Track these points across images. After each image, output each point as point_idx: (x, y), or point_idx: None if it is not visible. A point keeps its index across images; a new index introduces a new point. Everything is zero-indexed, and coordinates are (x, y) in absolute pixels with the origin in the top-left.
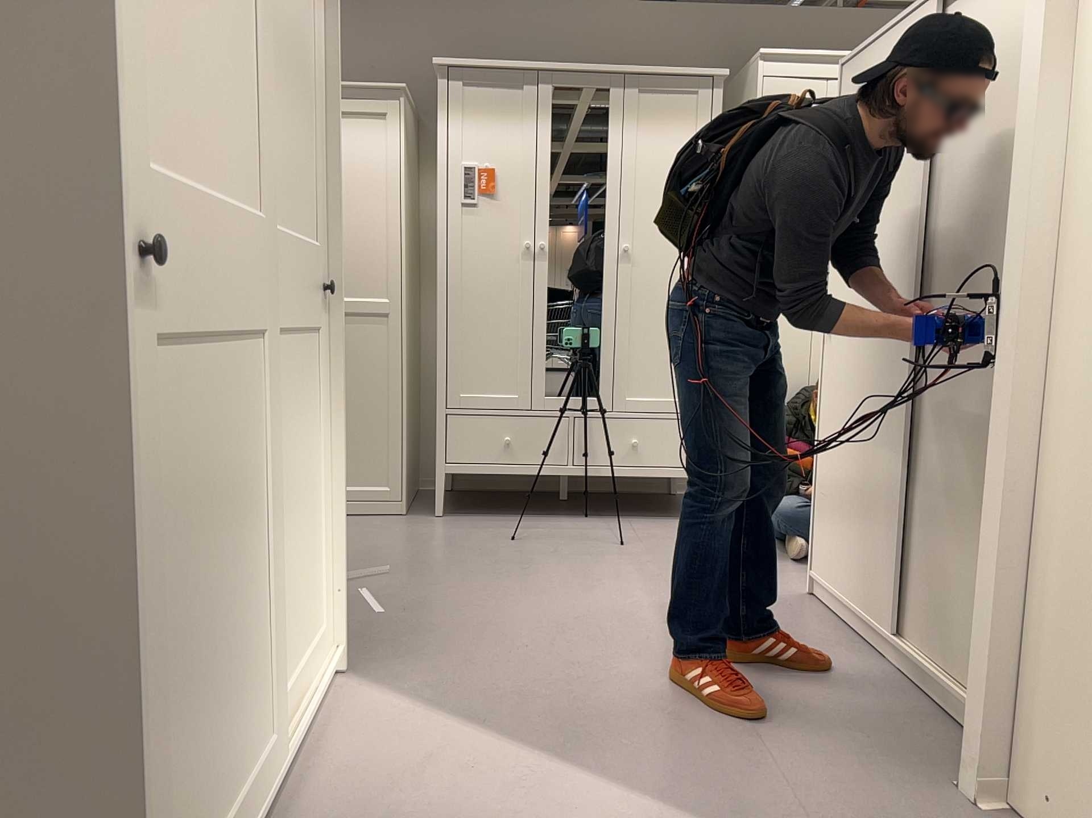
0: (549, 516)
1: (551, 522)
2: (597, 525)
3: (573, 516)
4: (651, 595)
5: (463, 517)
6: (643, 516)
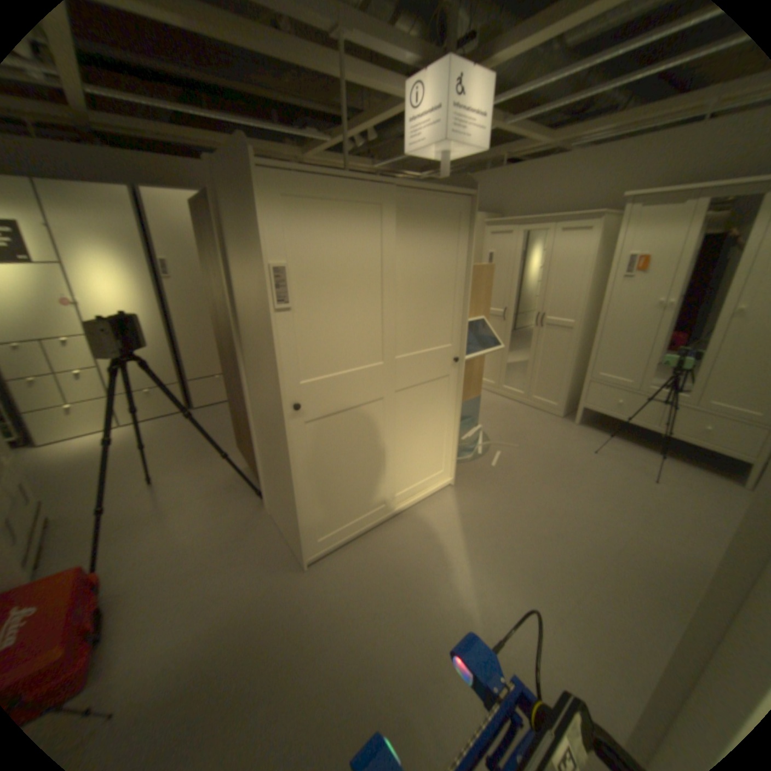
0: (639, 445)
1: (635, 450)
2: (662, 462)
3: (655, 450)
4: (629, 520)
5: (589, 428)
6: (706, 469)
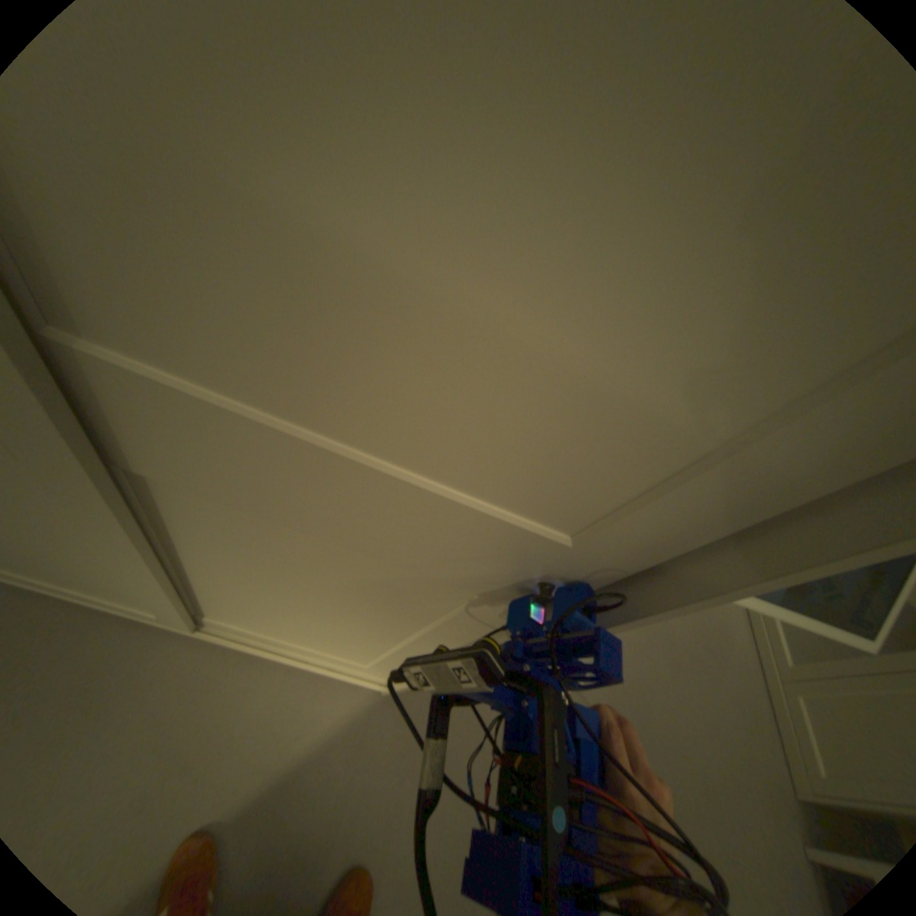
0: None
1: None
2: None
3: None
4: None
5: None
6: None
